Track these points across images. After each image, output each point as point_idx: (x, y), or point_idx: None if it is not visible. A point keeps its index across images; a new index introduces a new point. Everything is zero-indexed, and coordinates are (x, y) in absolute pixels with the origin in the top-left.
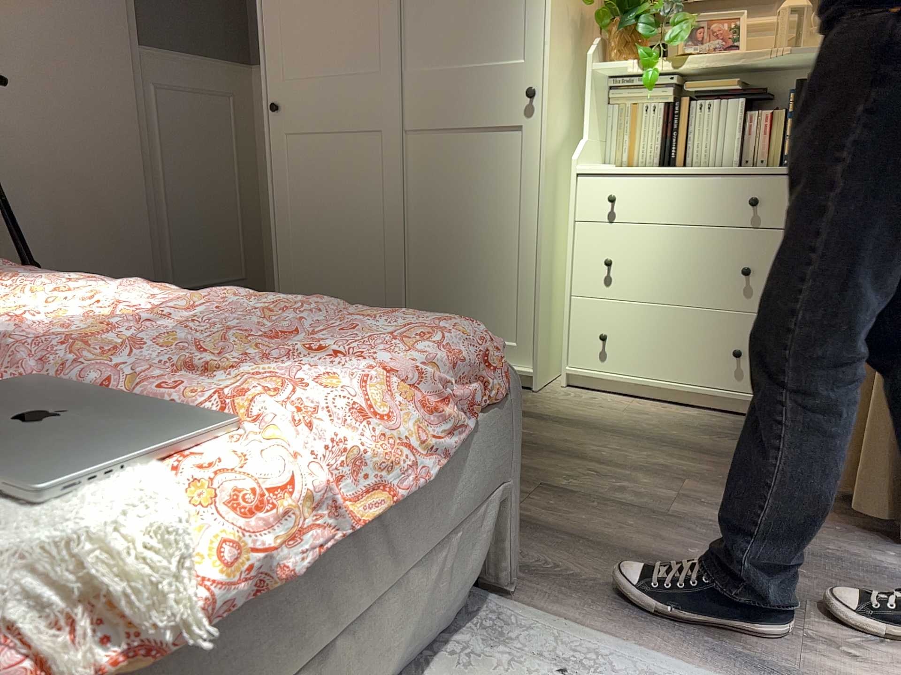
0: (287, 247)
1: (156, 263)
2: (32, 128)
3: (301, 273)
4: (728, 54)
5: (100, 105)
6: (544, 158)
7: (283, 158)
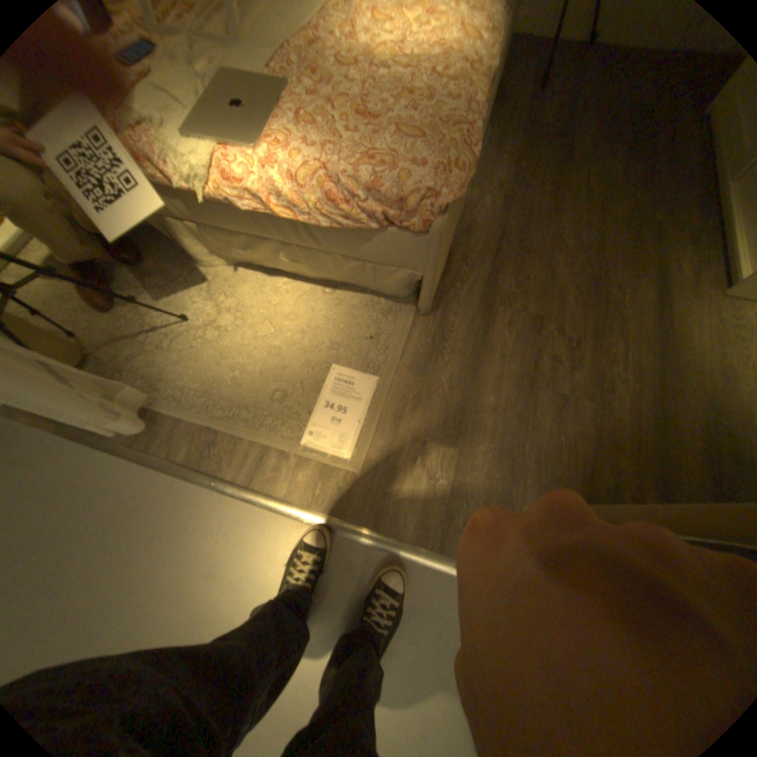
0: None
1: None
2: None
3: None
4: None
5: None
6: None
7: None
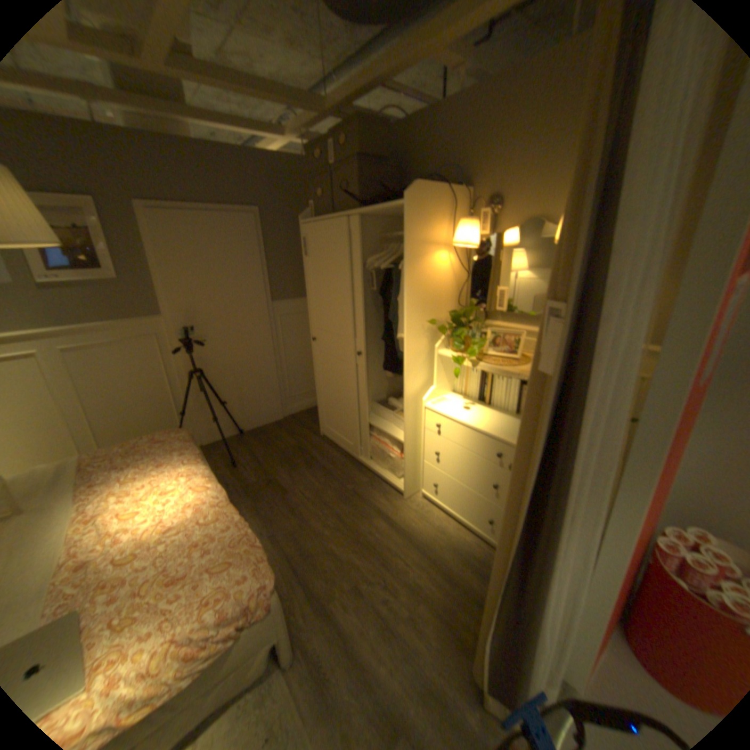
0: (321, 397)
1: (279, 389)
2: (223, 348)
3: (326, 409)
4: (509, 358)
5: (252, 332)
6: (405, 401)
7: (317, 360)
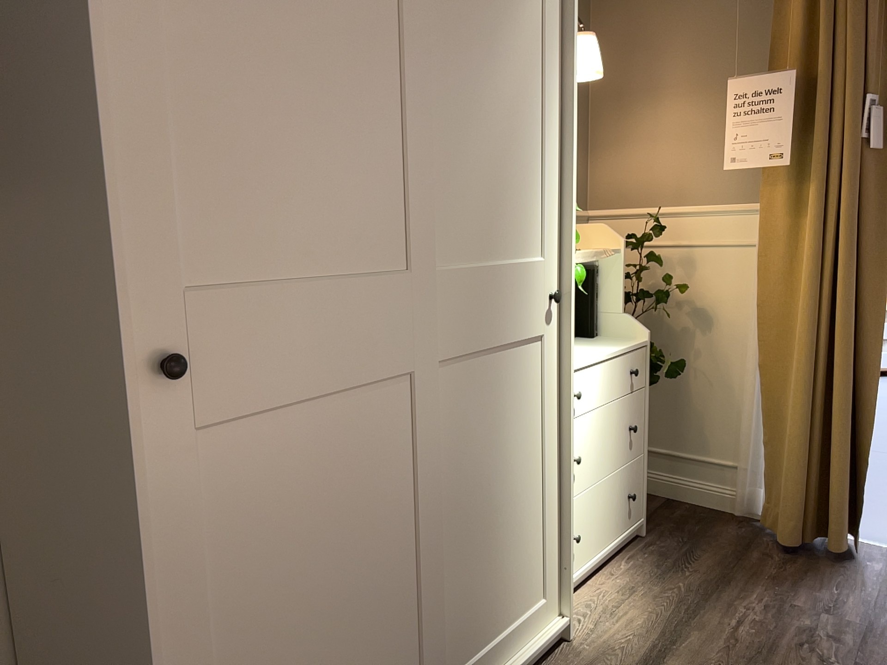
0: None
1: None
2: None
3: None
4: None
5: None
6: (571, 368)
7: (187, 491)
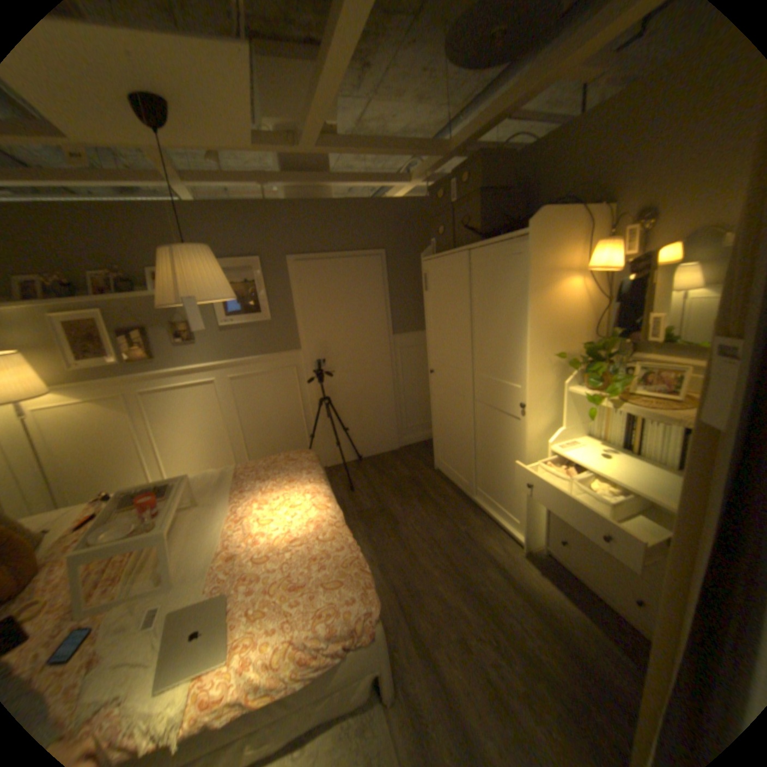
0: (437, 430)
1: (397, 419)
2: (349, 379)
3: (441, 443)
4: (668, 400)
5: (374, 364)
6: (528, 442)
7: (435, 393)
